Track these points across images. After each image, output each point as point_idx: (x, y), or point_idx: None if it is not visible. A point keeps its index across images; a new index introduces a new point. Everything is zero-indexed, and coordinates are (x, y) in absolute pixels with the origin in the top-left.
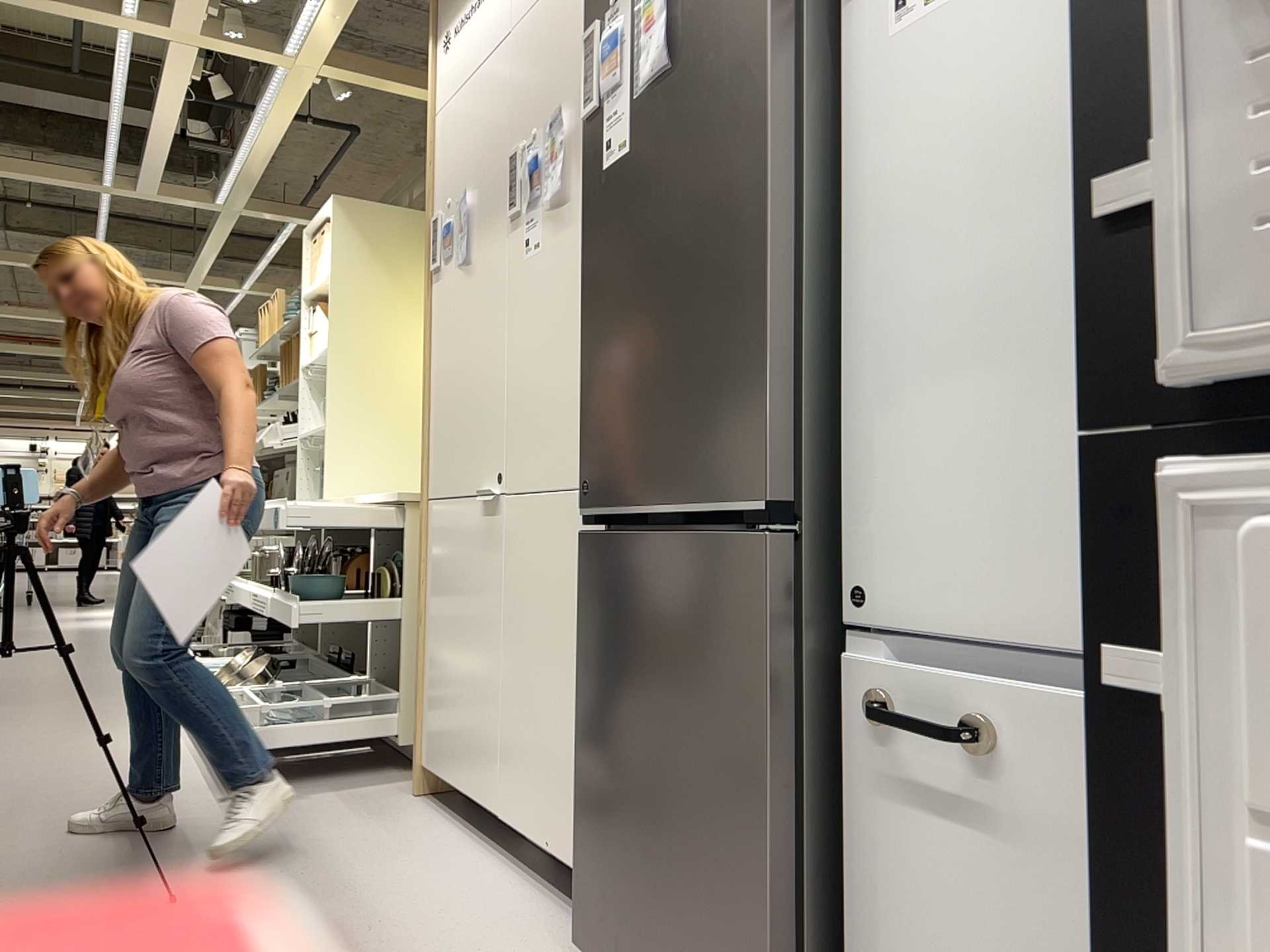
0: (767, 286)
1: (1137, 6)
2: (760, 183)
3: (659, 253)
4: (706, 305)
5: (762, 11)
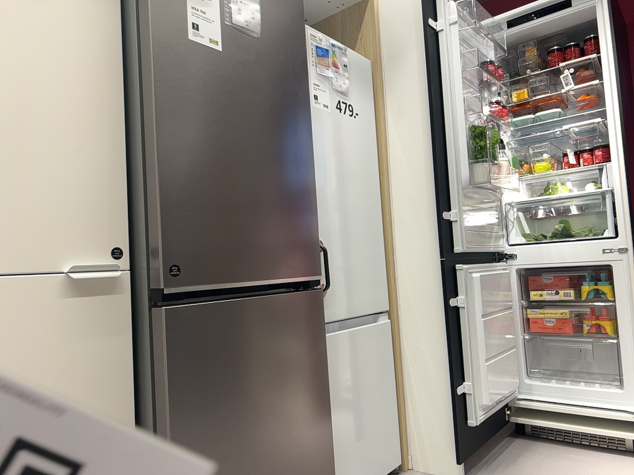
0: (313, 183)
1: (442, 180)
2: (308, 137)
3: (252, 133)
4: (286, 178)
5: (304, 63)
